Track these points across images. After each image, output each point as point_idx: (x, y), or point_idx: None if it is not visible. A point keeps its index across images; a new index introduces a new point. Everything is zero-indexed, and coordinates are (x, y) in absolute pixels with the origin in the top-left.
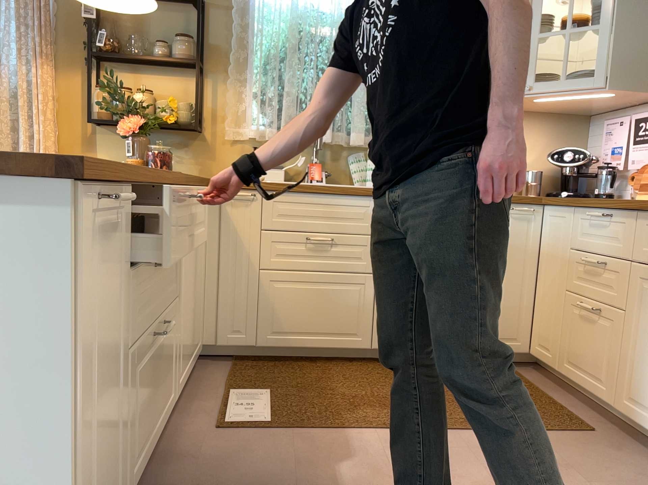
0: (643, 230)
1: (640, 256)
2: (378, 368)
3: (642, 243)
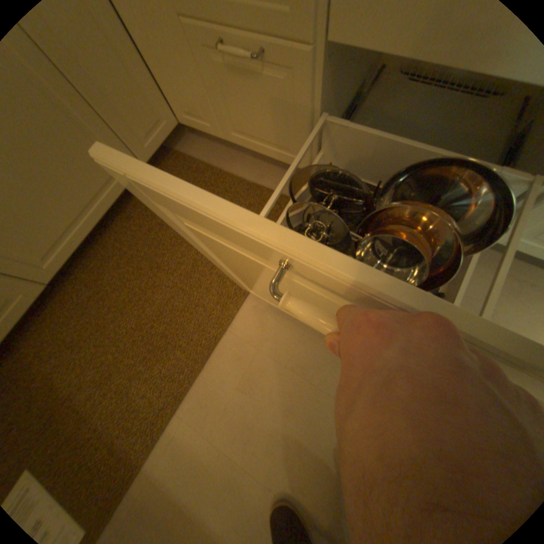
0: None
1: None
2: (76, 287)
3: None
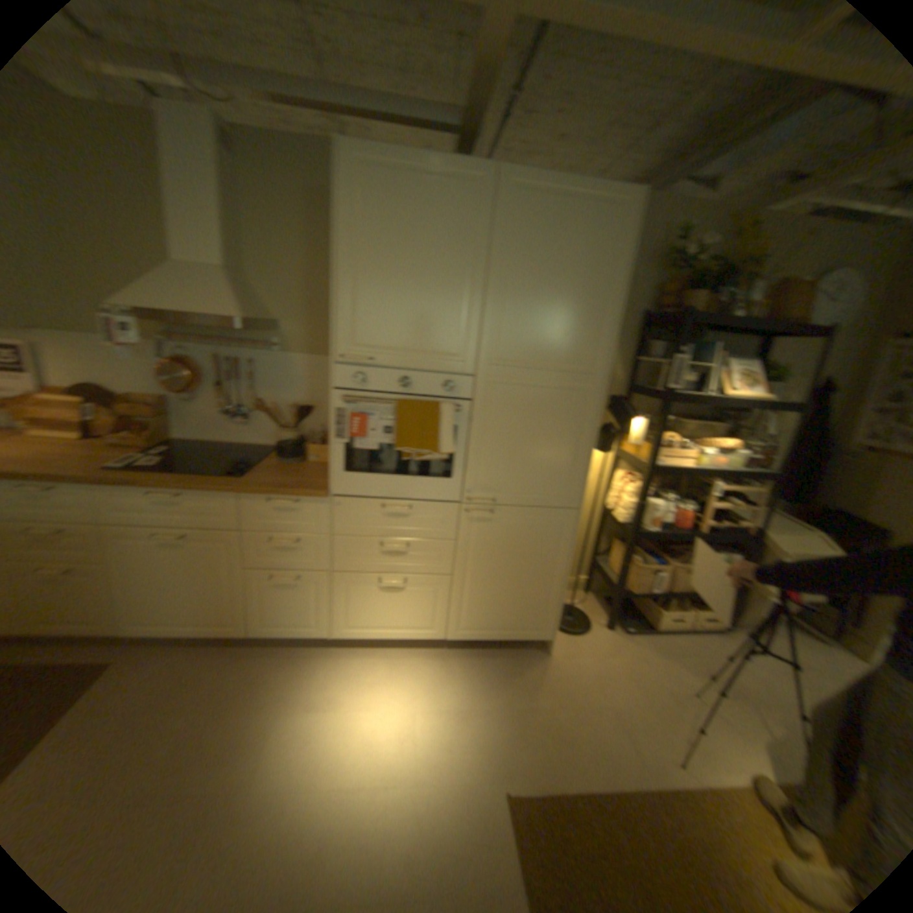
0: (94, 501)
1: (98, 522)
2: None
3: (96, 512)
